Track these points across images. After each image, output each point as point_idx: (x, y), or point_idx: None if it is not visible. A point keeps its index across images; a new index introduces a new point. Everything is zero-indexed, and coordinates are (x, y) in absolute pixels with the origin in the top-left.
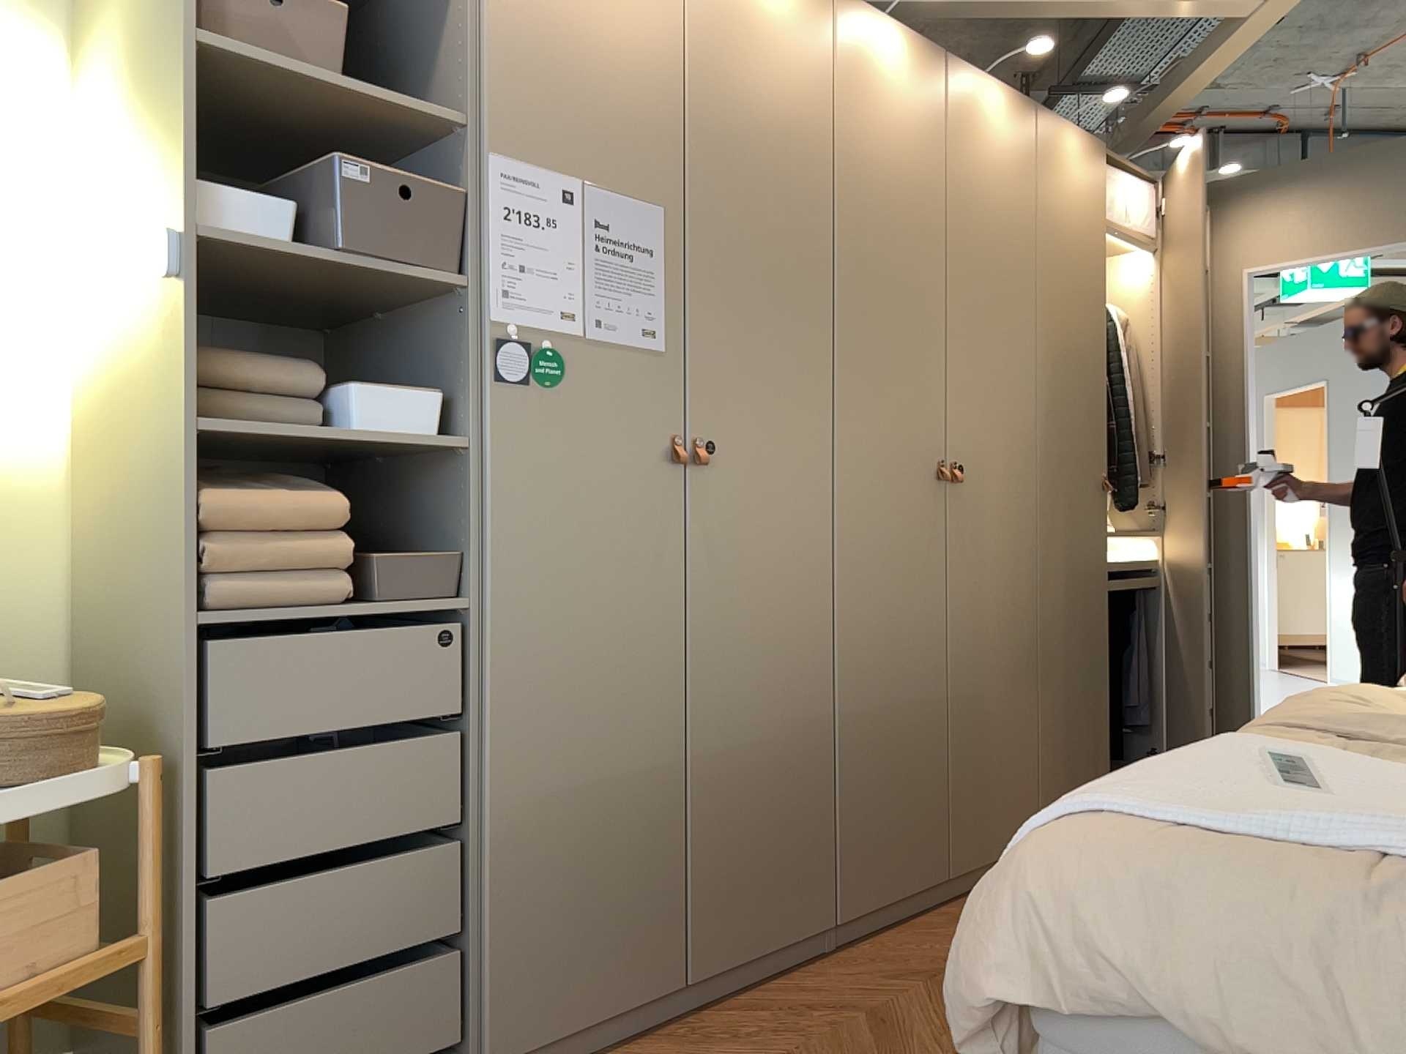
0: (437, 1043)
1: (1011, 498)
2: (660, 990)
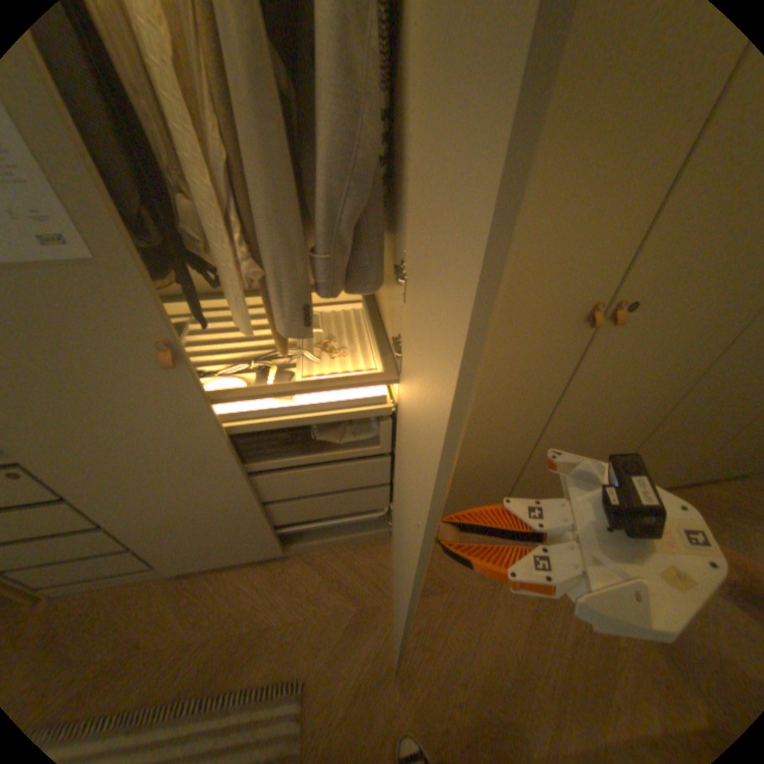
0: (139, 569)
1: (700, 326)
2: (267, 557)
